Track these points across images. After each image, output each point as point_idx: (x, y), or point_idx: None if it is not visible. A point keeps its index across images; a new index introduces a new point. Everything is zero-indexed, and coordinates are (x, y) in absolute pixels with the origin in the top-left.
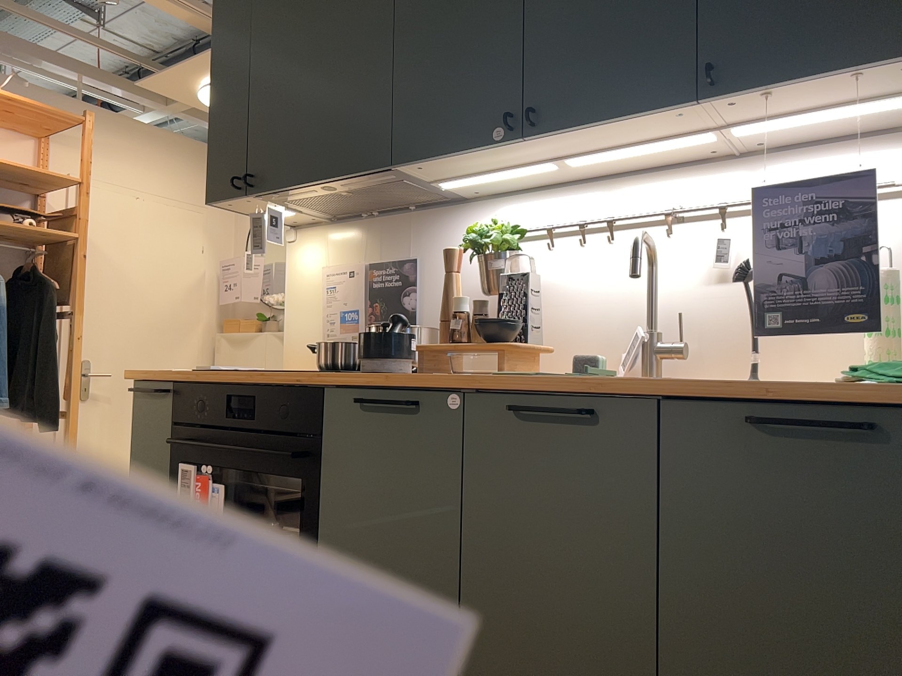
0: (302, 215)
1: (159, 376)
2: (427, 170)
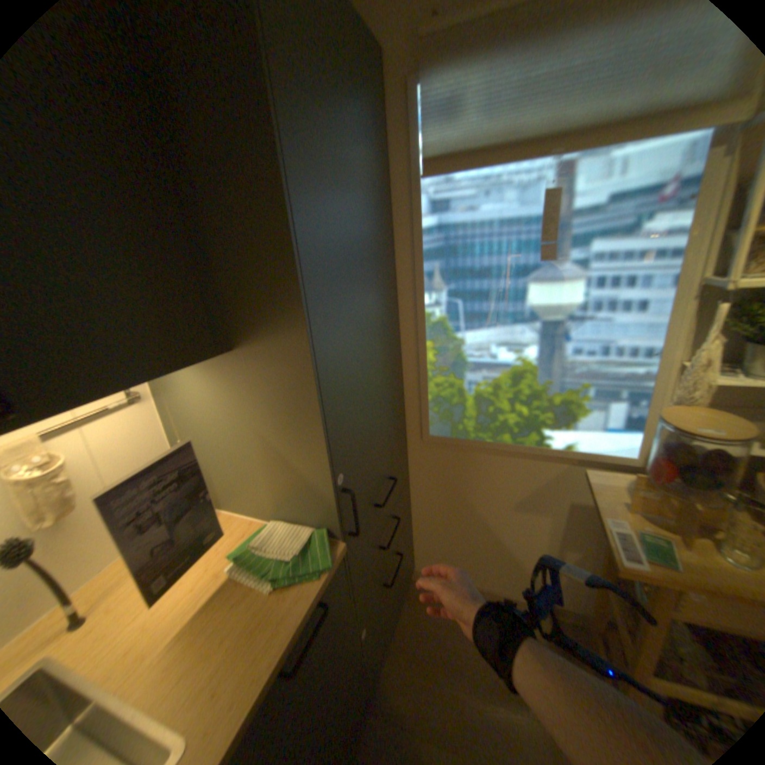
0: None
1: None
2: None
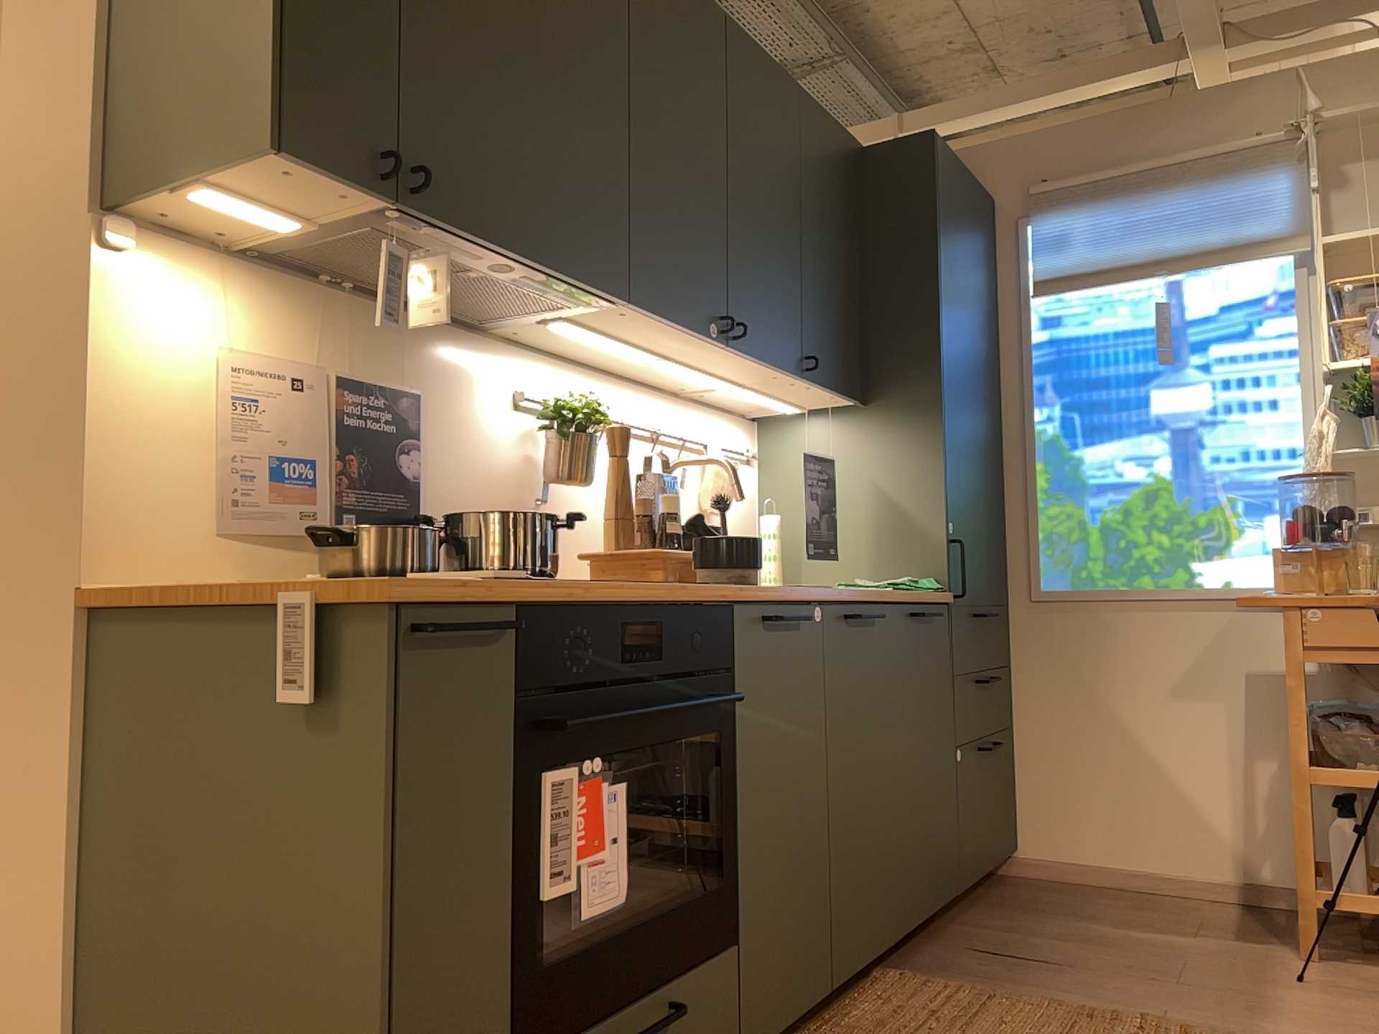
0: (263, 230)
1: (490, 594)
2: (614, 314)
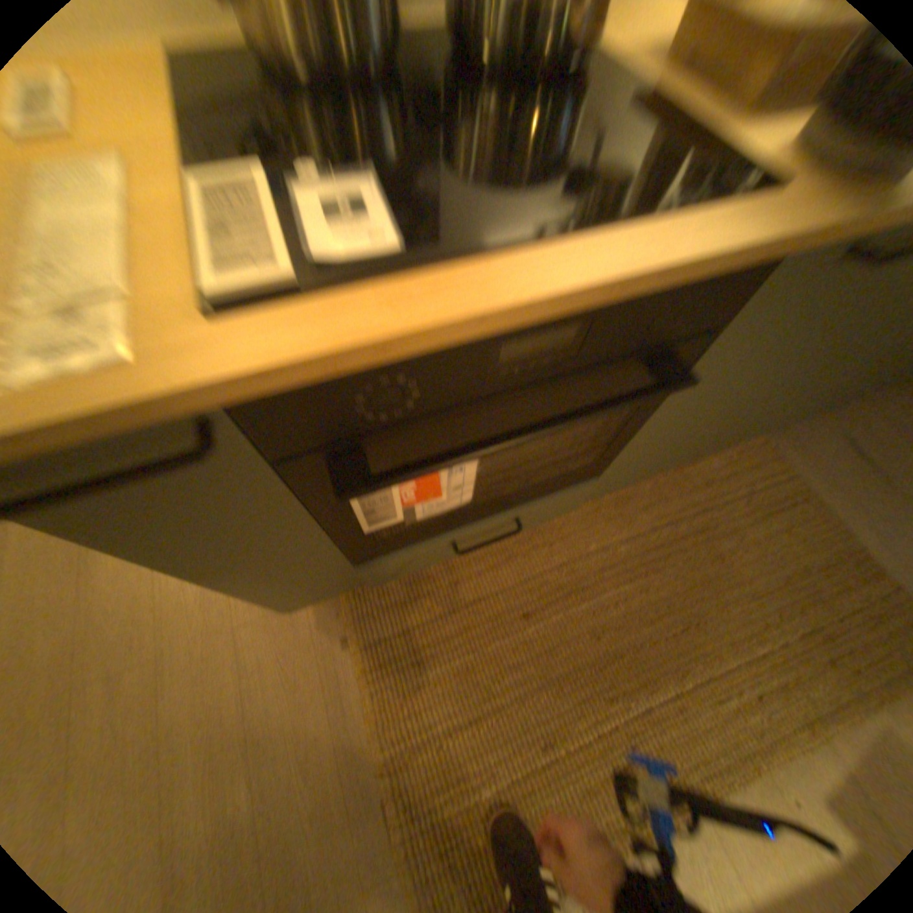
0: None
1: (115, 418)
2: None
